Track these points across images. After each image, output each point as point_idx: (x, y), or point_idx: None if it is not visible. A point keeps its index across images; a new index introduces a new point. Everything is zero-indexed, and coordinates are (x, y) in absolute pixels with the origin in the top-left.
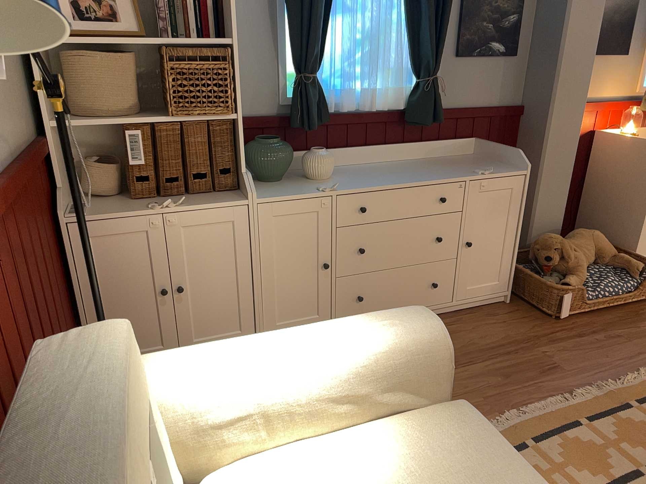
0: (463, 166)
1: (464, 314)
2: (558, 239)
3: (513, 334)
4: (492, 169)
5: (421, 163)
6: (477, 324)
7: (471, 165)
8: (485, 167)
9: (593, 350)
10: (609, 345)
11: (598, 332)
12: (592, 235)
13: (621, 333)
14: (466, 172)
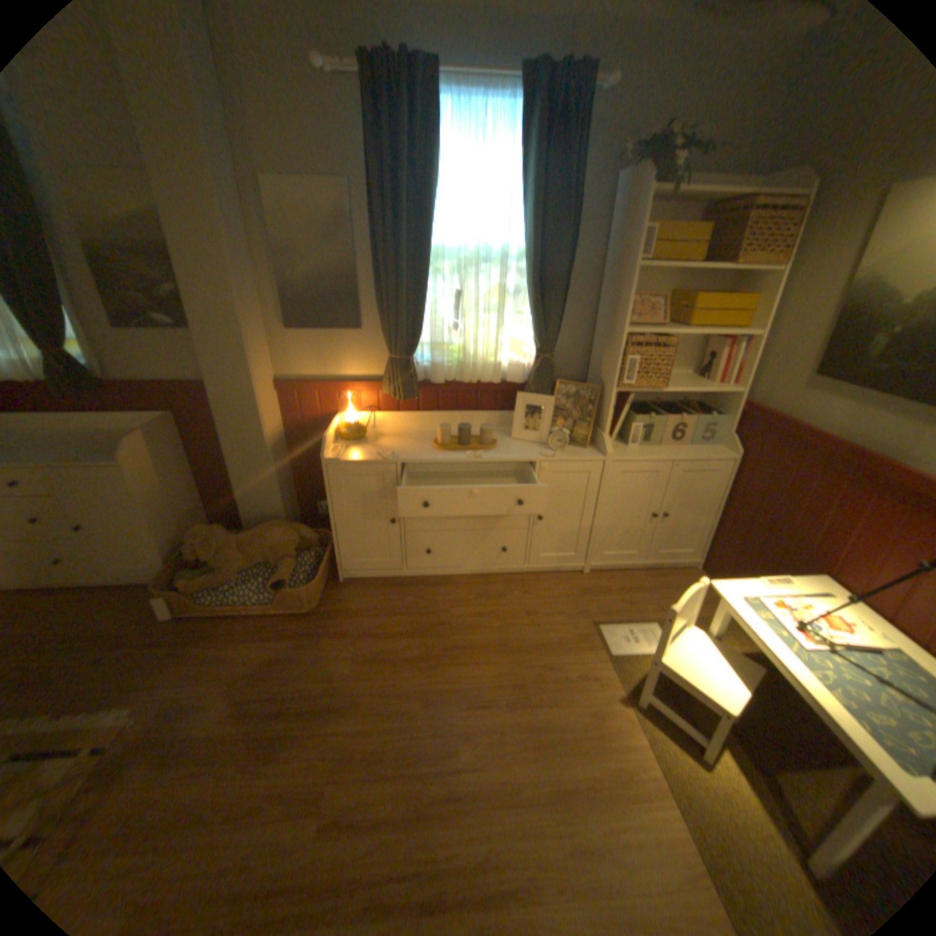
0: (91, 448)
1: (109, 594)
2: (201, 535)
3: (97, 630)
4: (100, 456)
5: (80, 438)
6: (96, 608)
7: (102, 448)
8: (107, 451)
9: (121, 671)
10: (146, 669)
11: (171, 649)
12: (266, 534)
13: (189, 656)
14: (63, 457)
